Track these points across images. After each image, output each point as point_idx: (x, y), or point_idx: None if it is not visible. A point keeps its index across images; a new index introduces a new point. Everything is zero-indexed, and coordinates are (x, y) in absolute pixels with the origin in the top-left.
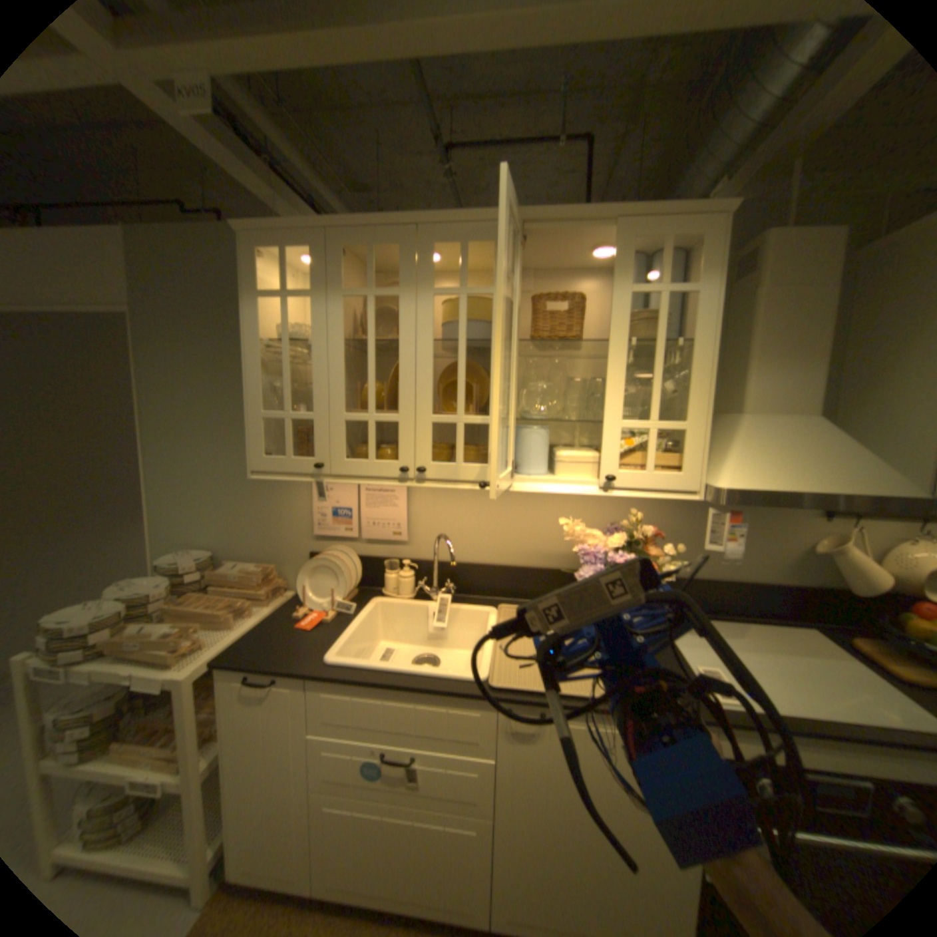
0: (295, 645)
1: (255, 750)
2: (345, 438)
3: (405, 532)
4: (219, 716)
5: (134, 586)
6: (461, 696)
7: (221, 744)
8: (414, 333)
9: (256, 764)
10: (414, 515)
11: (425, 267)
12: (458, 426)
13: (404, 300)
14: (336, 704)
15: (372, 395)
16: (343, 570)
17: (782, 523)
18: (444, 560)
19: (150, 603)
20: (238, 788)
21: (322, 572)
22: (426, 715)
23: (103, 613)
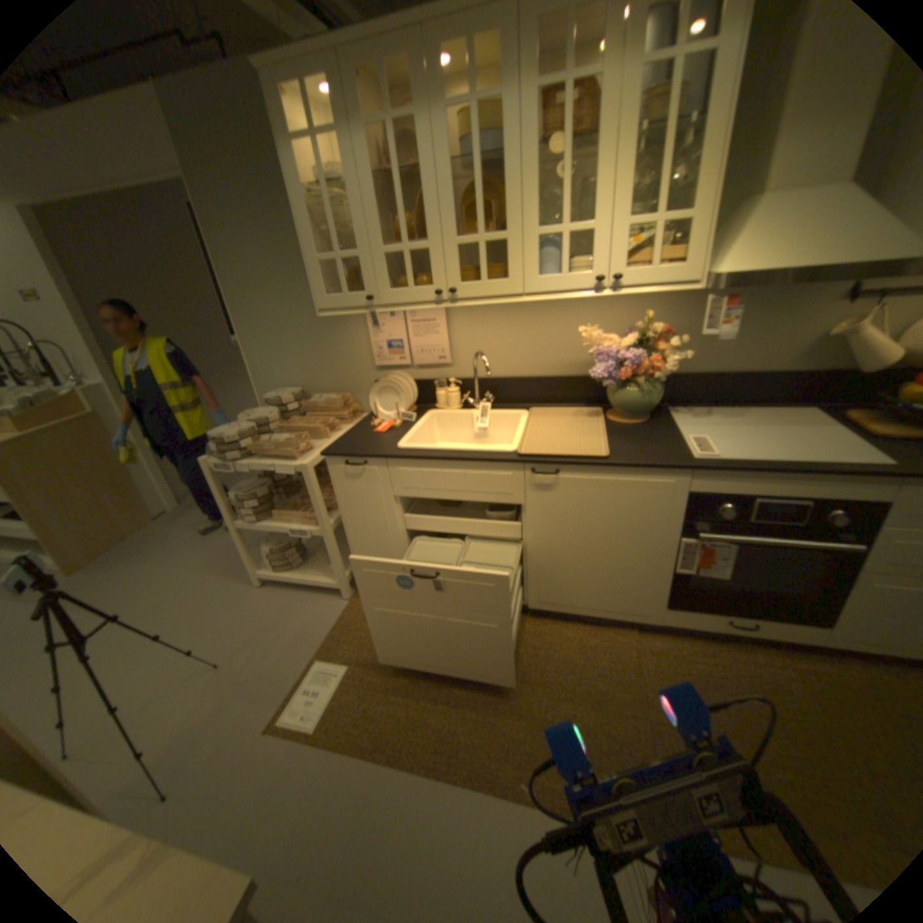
0: (376, 442)
1: (362, 509)
2: (387, 272)
3: (449, 357)
4: (335, 489)
5: (255, 415)
6: (497, 462)
7: (340, 507)
8: (432, 154)
9: (364, 518)
10: (454, 341)
11: (434, 75)
12: (480, 246)
13: (418, 119)
14: (411, 475)
15: (403, 226)
16: (402, 390)
17: (801, 310)
18: (484, 378)
19: (269, 425)
20: (356, 533)
21: (387, 393)
22: (474, 478)
23: (242, 430)
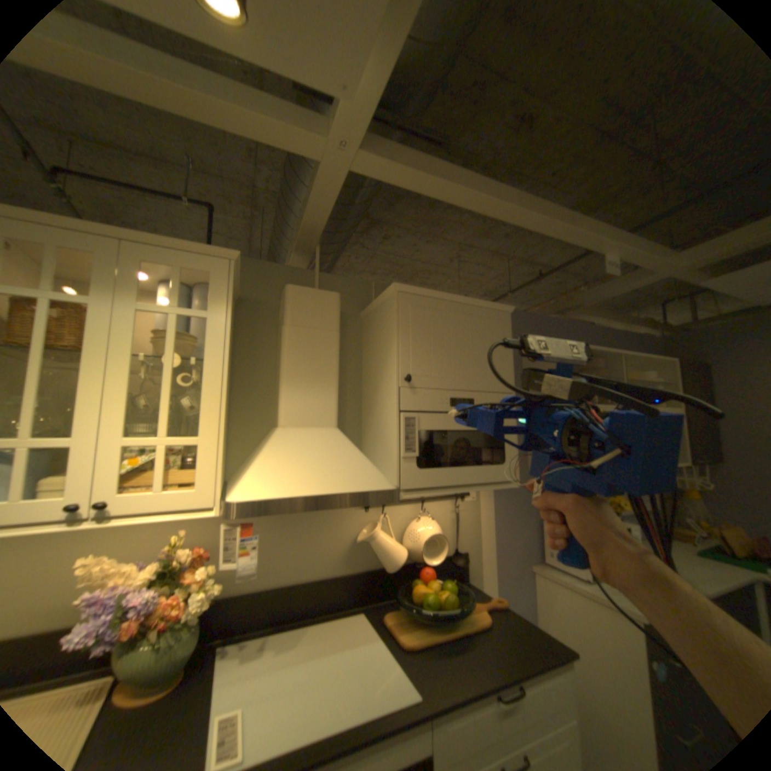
0: None
1: None
2: None
3: None
4: None
5: None
6: None
7: None
8: None
9: None
10: None
11: None
12: None
13: None
14: None
15: None
16: None
17: (332, 519)
18: None
19: None
20: None
21: None
22: None
23: None
